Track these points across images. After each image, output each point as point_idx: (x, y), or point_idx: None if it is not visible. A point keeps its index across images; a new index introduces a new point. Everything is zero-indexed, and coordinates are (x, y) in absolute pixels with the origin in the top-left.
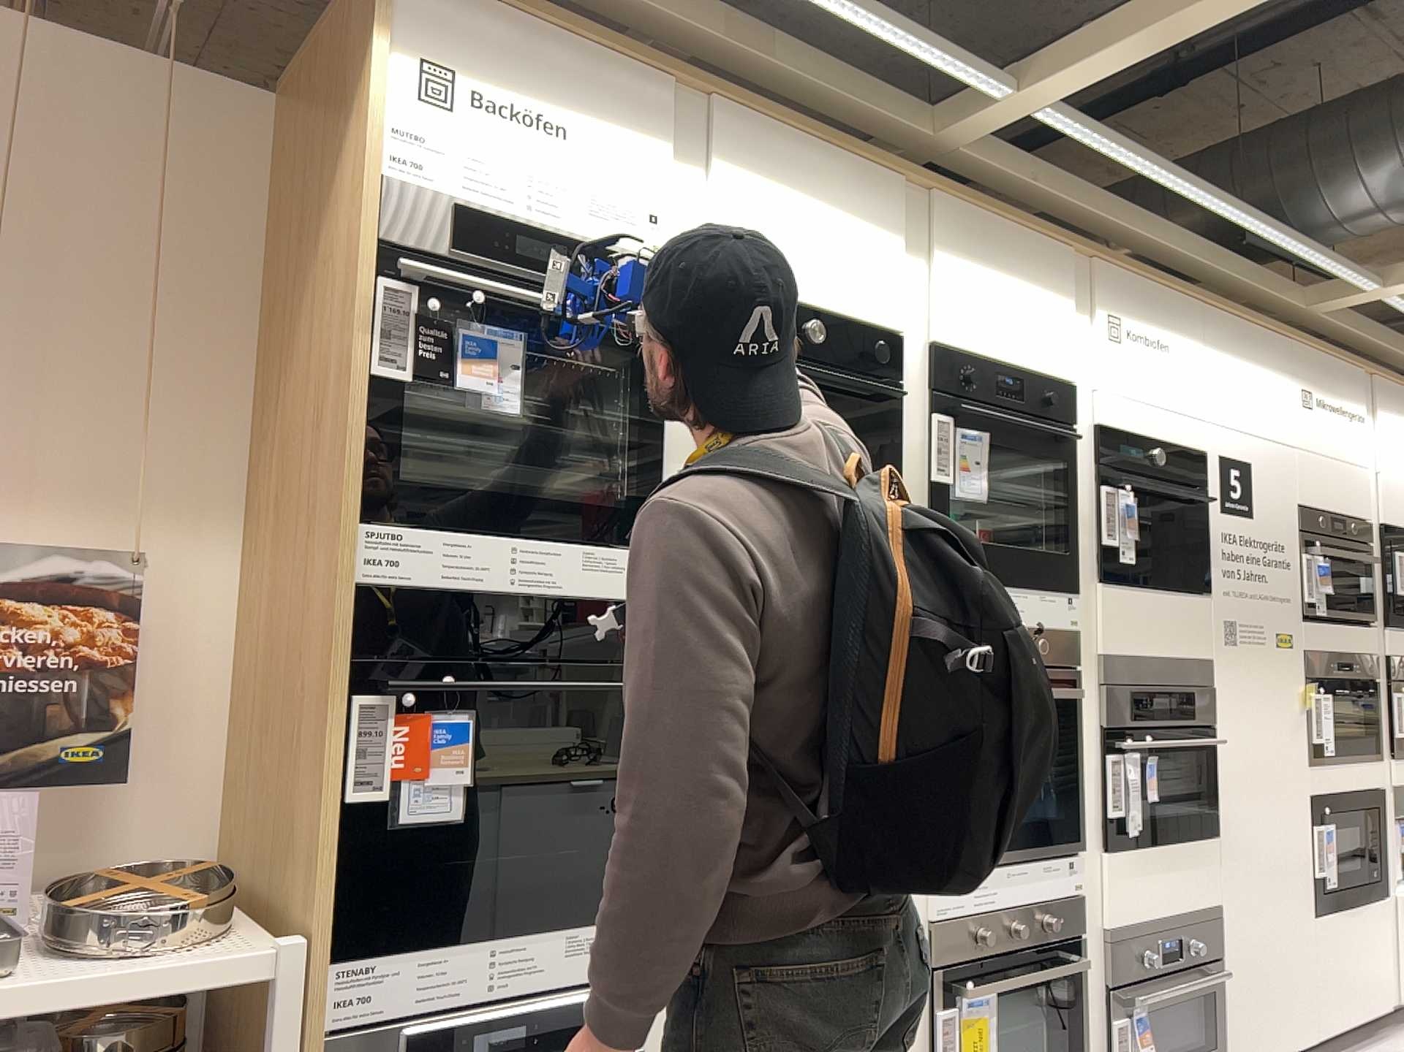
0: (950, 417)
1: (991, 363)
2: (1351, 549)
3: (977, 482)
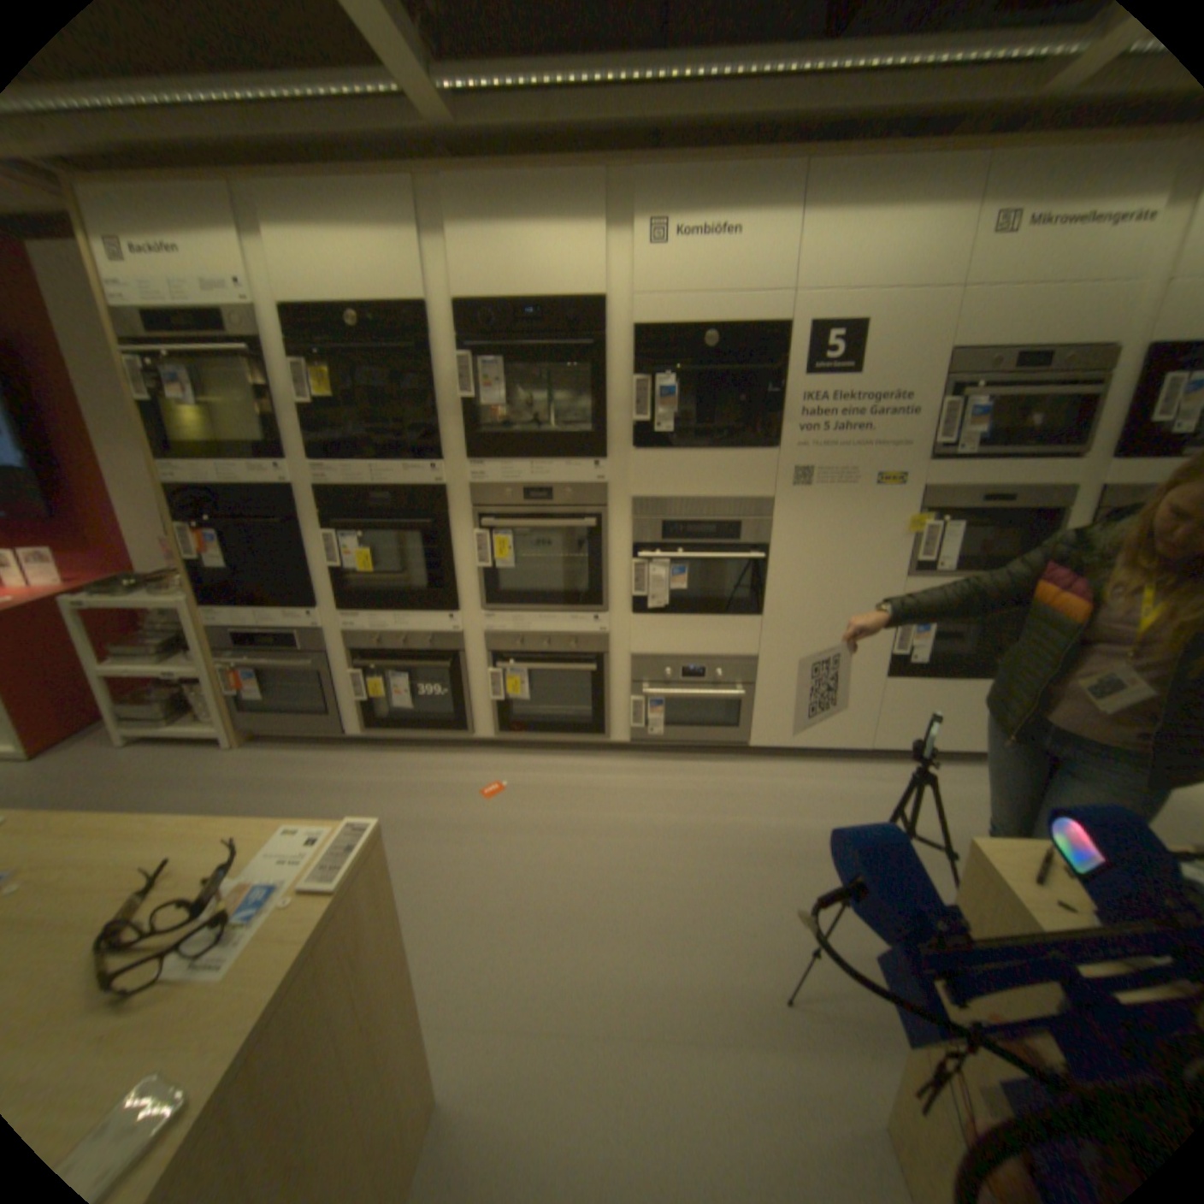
0: (466, 355)
1: (510, 302)
2: (1062, 383)
3: (495, 395)
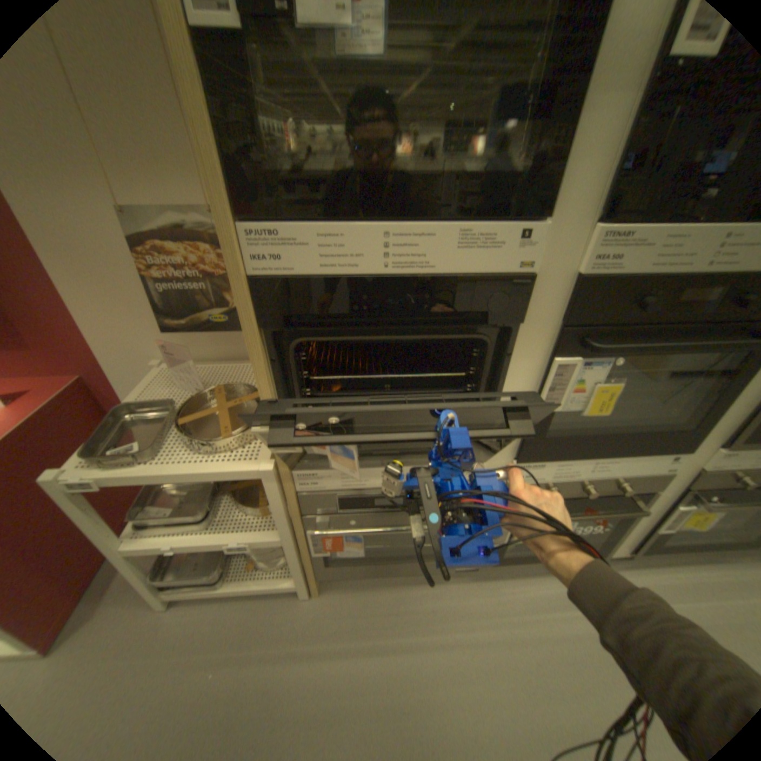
0: None
1: None
2: None
3: None
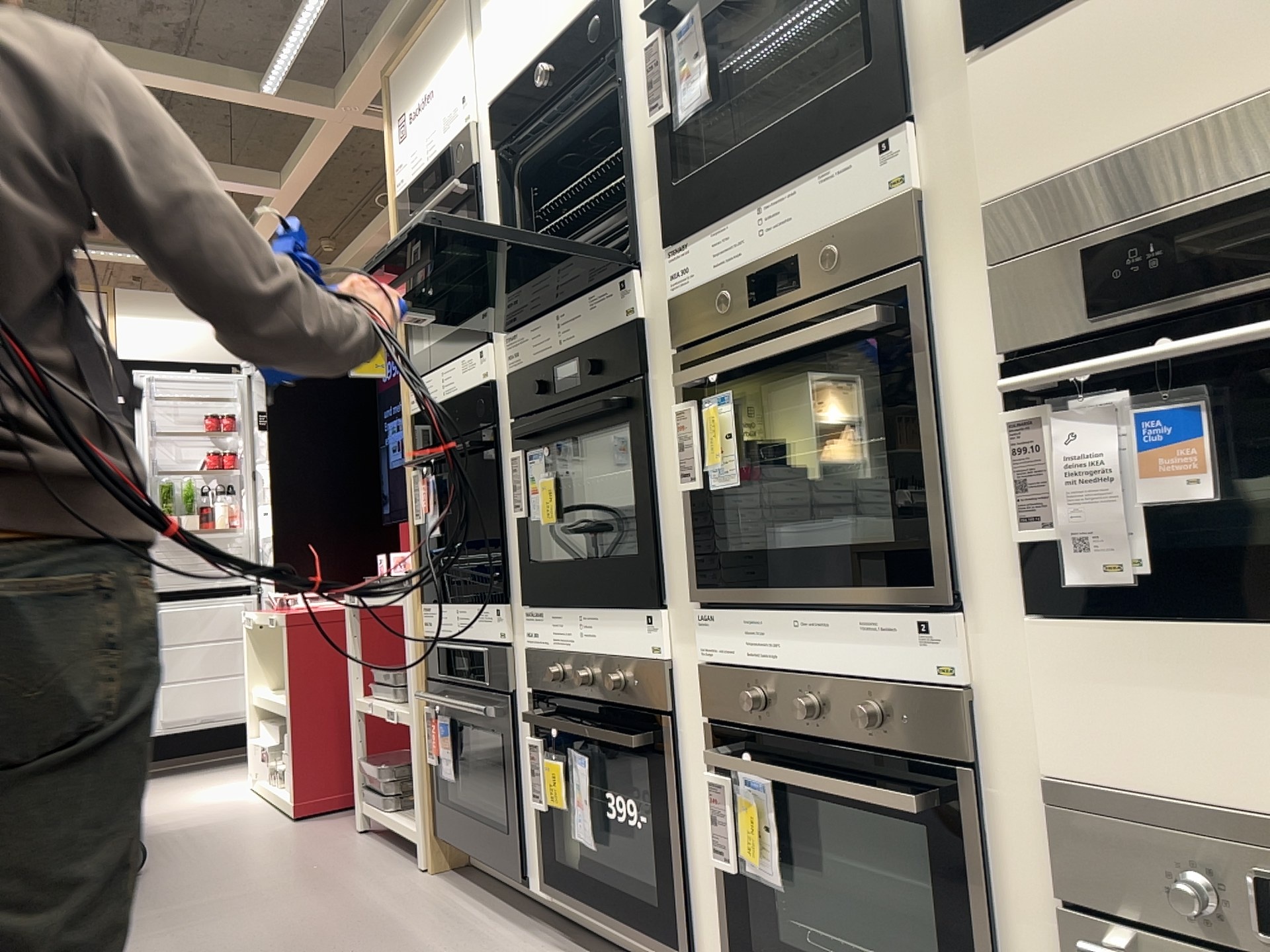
0: (654, 34)
1: None
2: None
3: (693, 84)
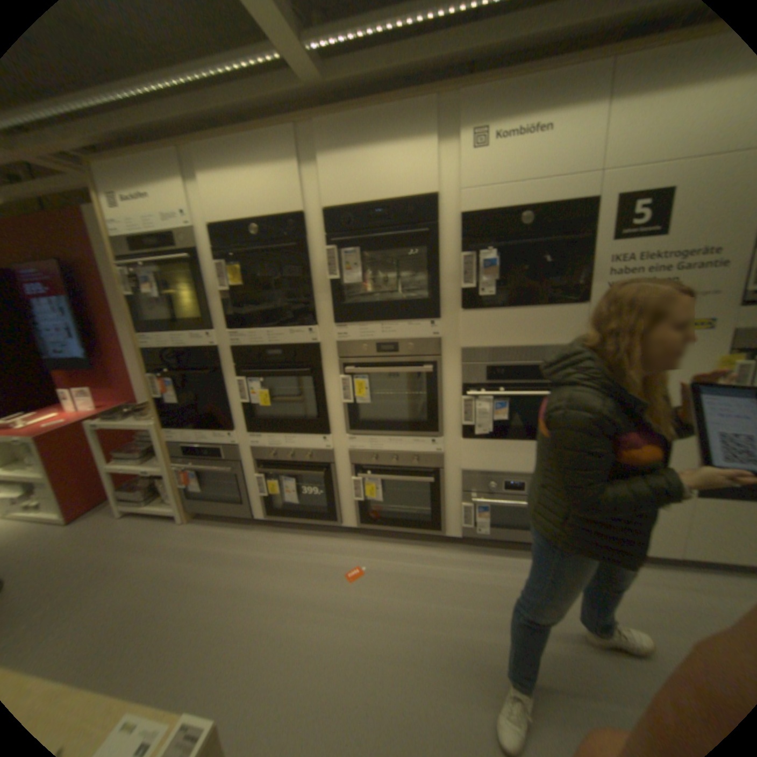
0: (331, 247)
1: (363, 205)
2: None
3: (353, 275)
